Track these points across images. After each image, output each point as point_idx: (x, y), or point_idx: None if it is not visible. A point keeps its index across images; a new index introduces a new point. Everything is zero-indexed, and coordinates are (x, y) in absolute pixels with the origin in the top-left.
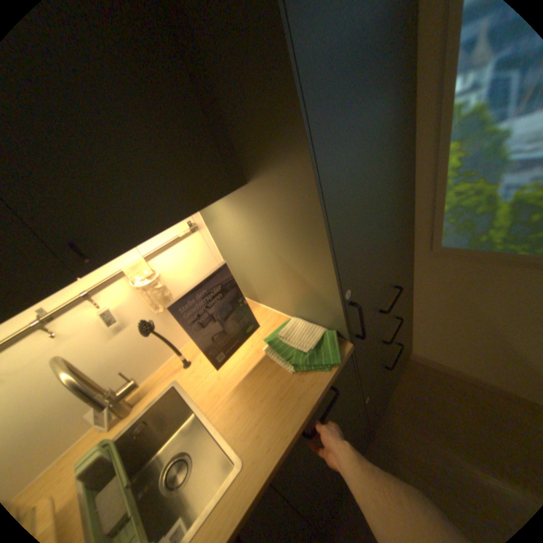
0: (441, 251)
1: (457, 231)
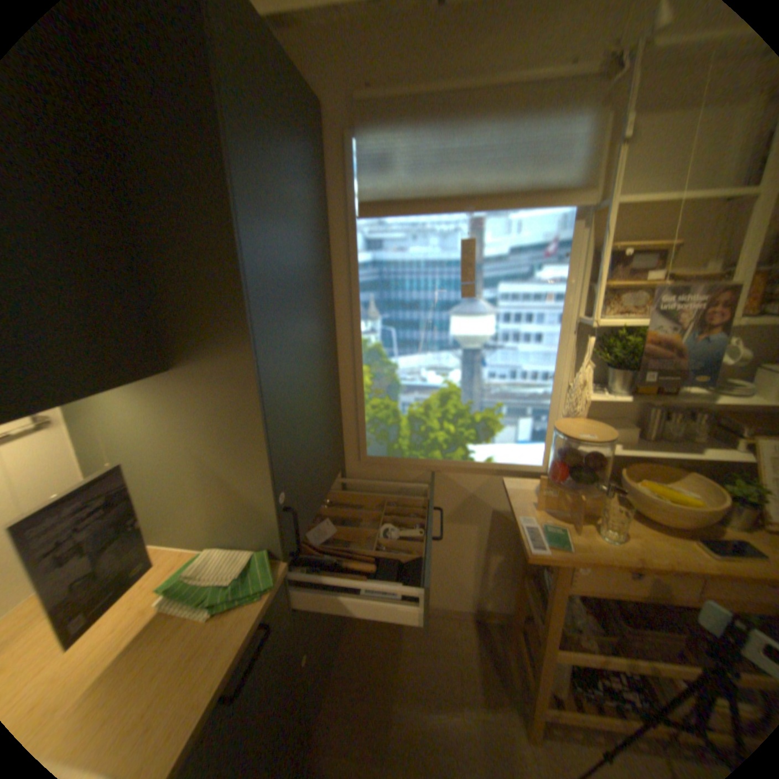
0: (367, 460)
1: (377, 441)
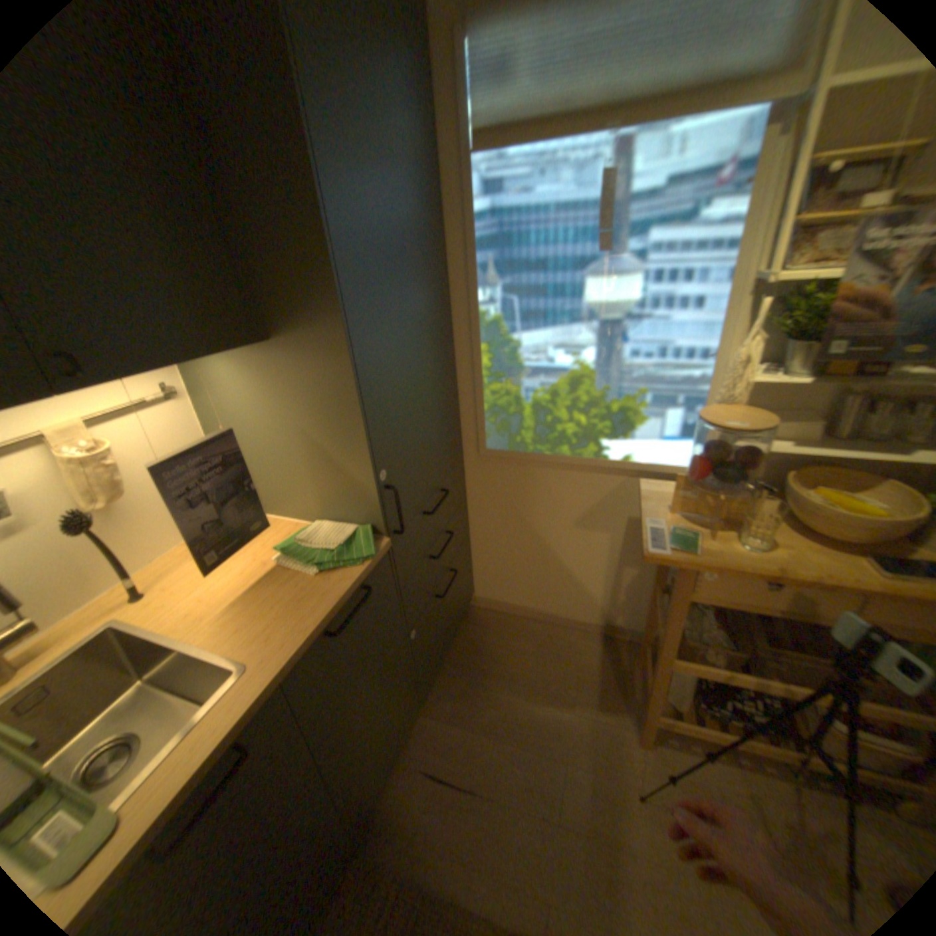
0: (486, 455)
1: (497, 433)
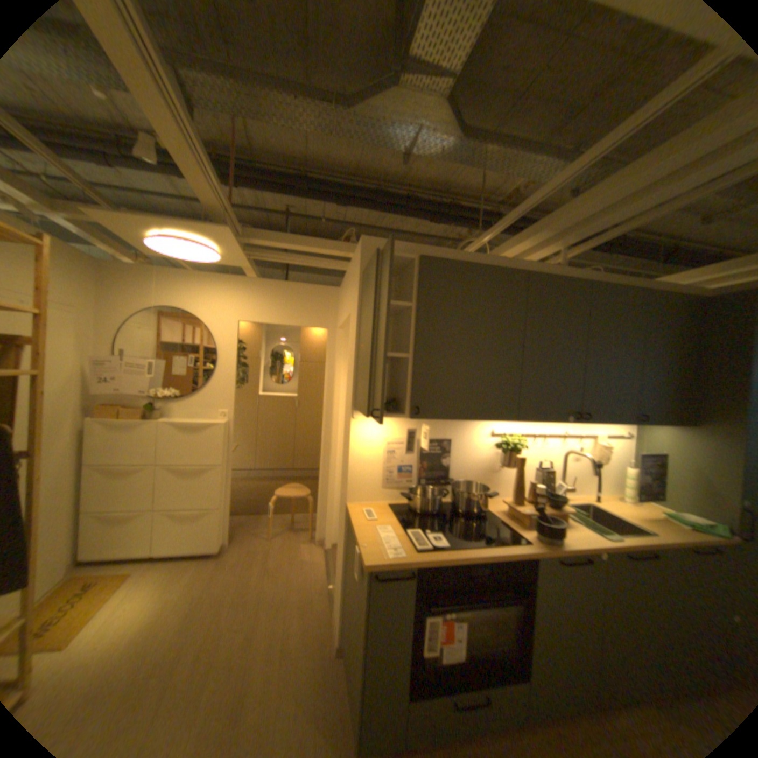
0: None
1: None
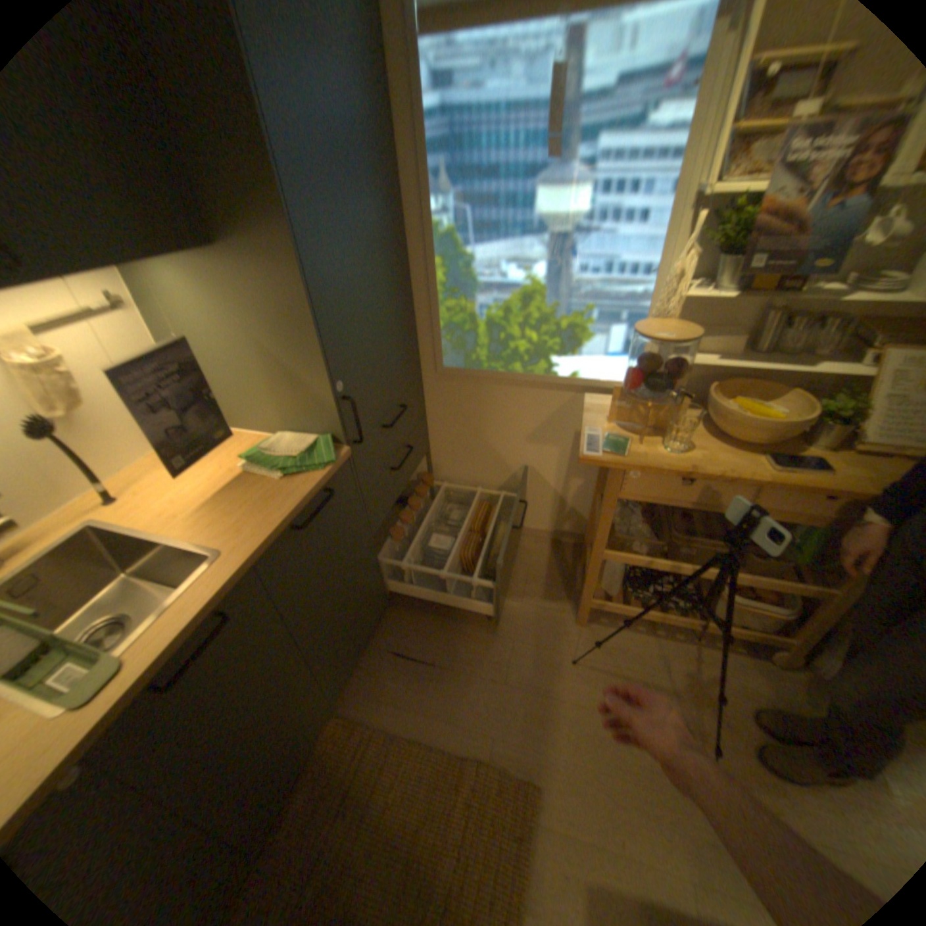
0: (443, 374)
1: (453, 352)
